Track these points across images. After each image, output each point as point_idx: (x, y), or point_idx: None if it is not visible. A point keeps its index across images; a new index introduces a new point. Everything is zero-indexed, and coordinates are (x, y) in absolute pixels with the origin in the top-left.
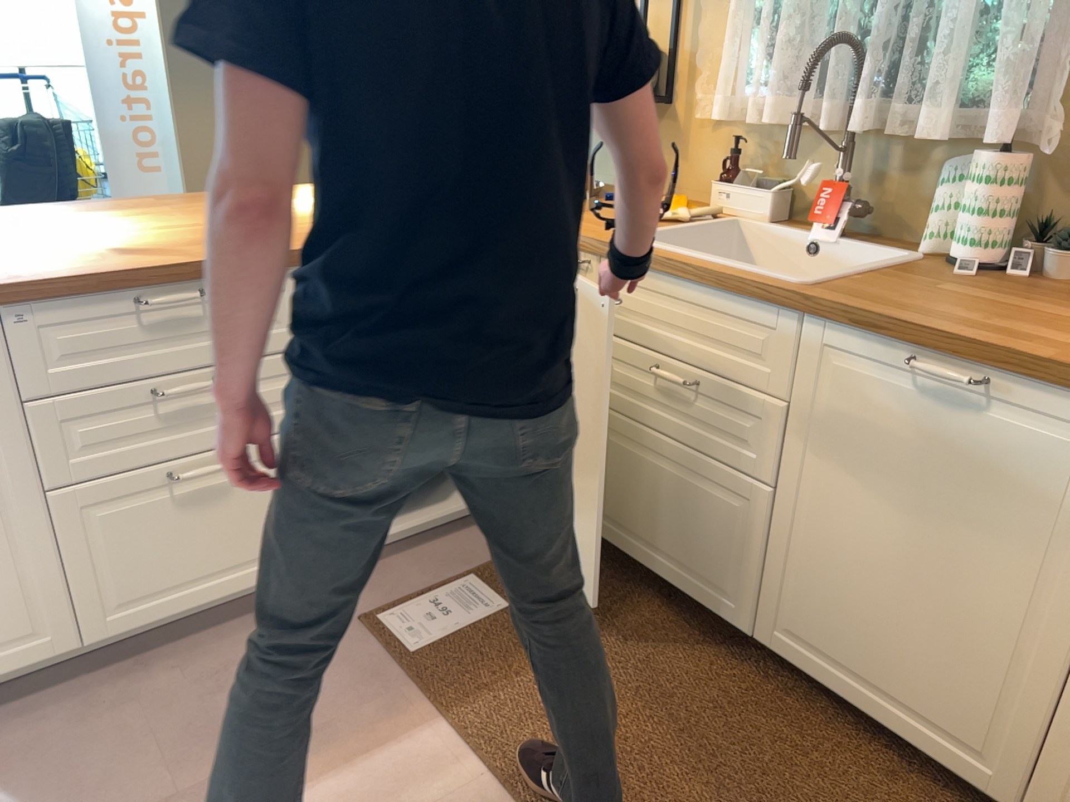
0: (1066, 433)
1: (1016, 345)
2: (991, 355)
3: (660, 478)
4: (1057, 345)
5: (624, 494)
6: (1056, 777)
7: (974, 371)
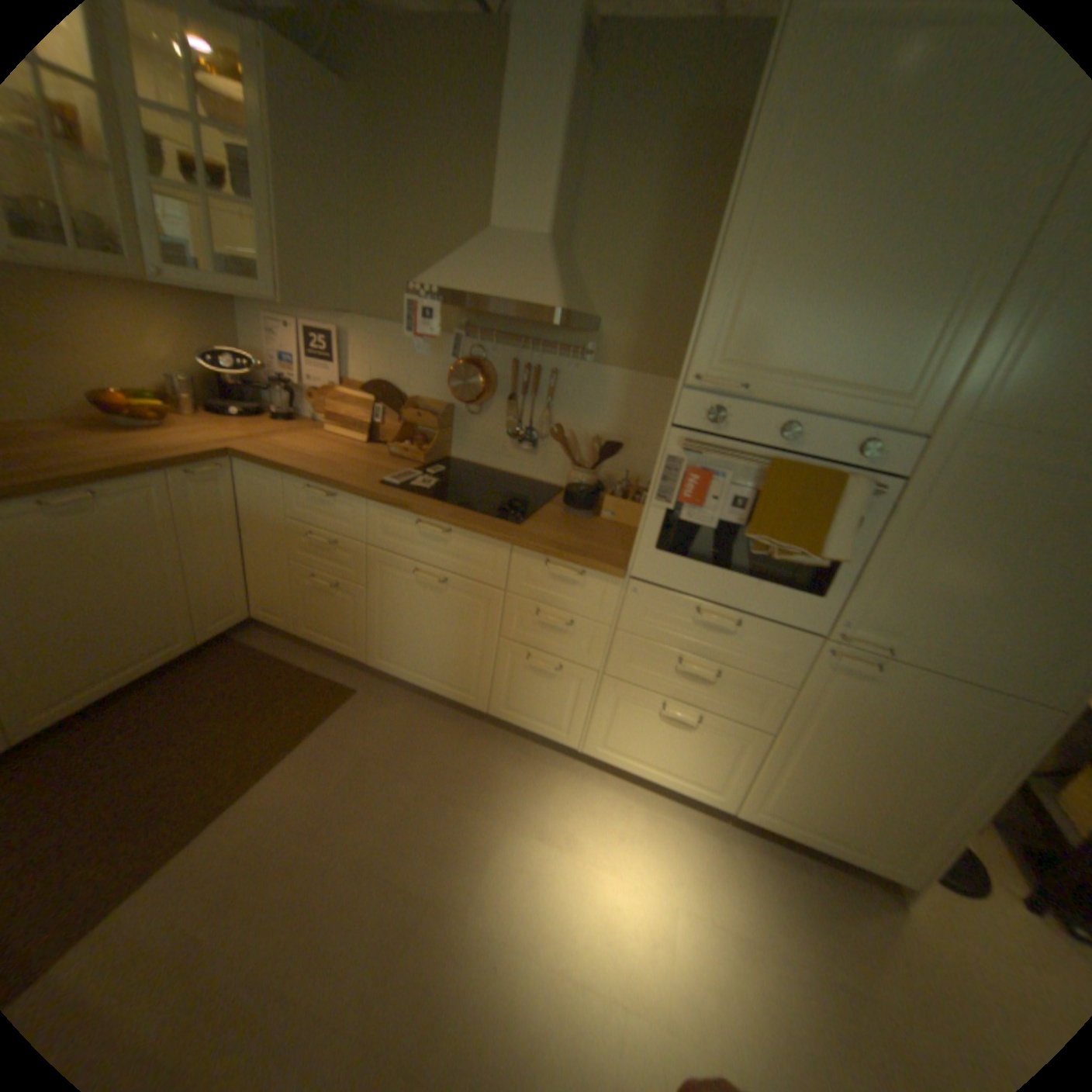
0: (135, 494)
1: (88, 469)
2: (88, 478)
3: None
4: (88, 462)
5: None
6: (199, 618)
7: (79, 490)
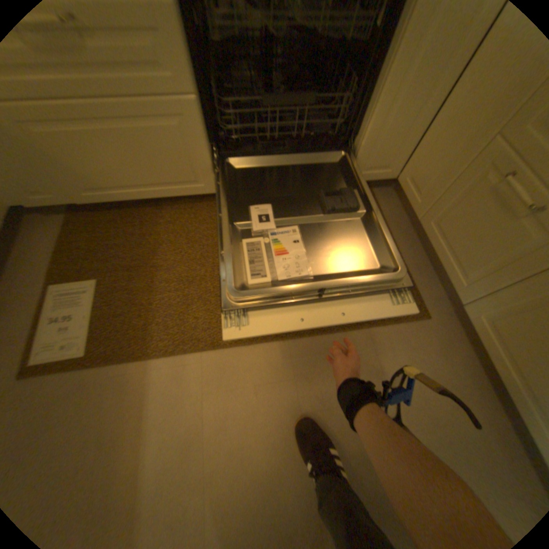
0: None
1: None
2: None
3: (105, 138)
4: None
5: (86, 166)
6: (361, 159)
7: None
